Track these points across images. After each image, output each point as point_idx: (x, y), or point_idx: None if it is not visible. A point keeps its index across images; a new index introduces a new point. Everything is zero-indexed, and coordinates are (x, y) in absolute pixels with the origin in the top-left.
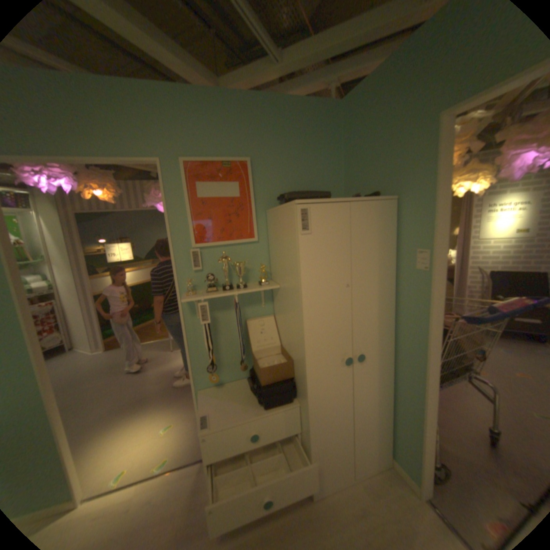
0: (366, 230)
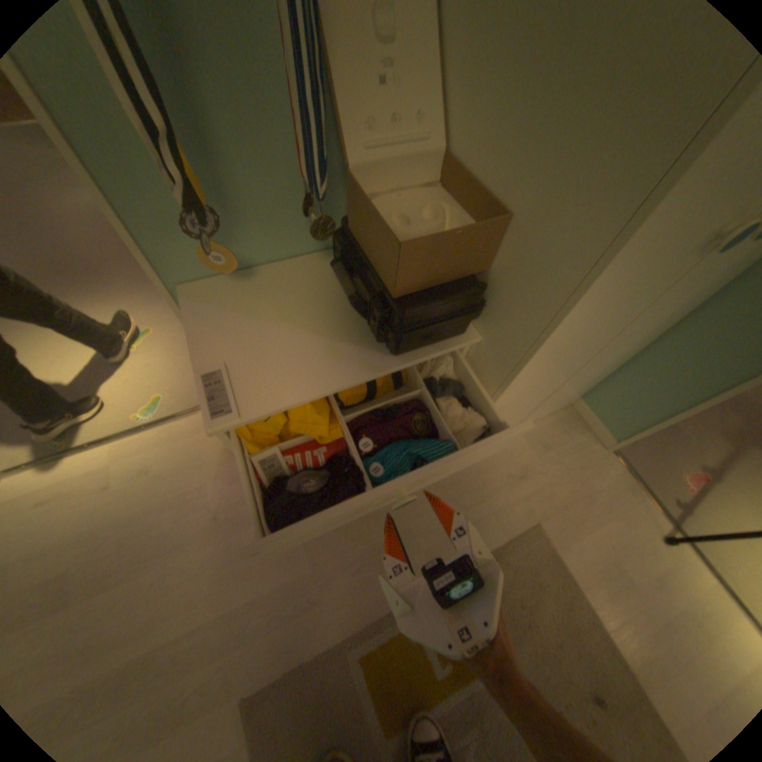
0: None
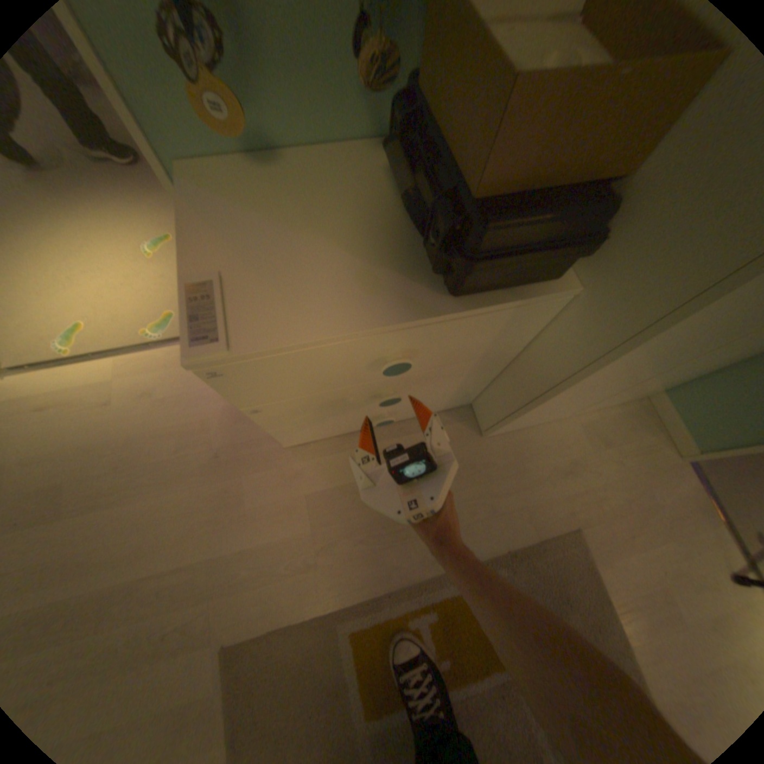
0: None
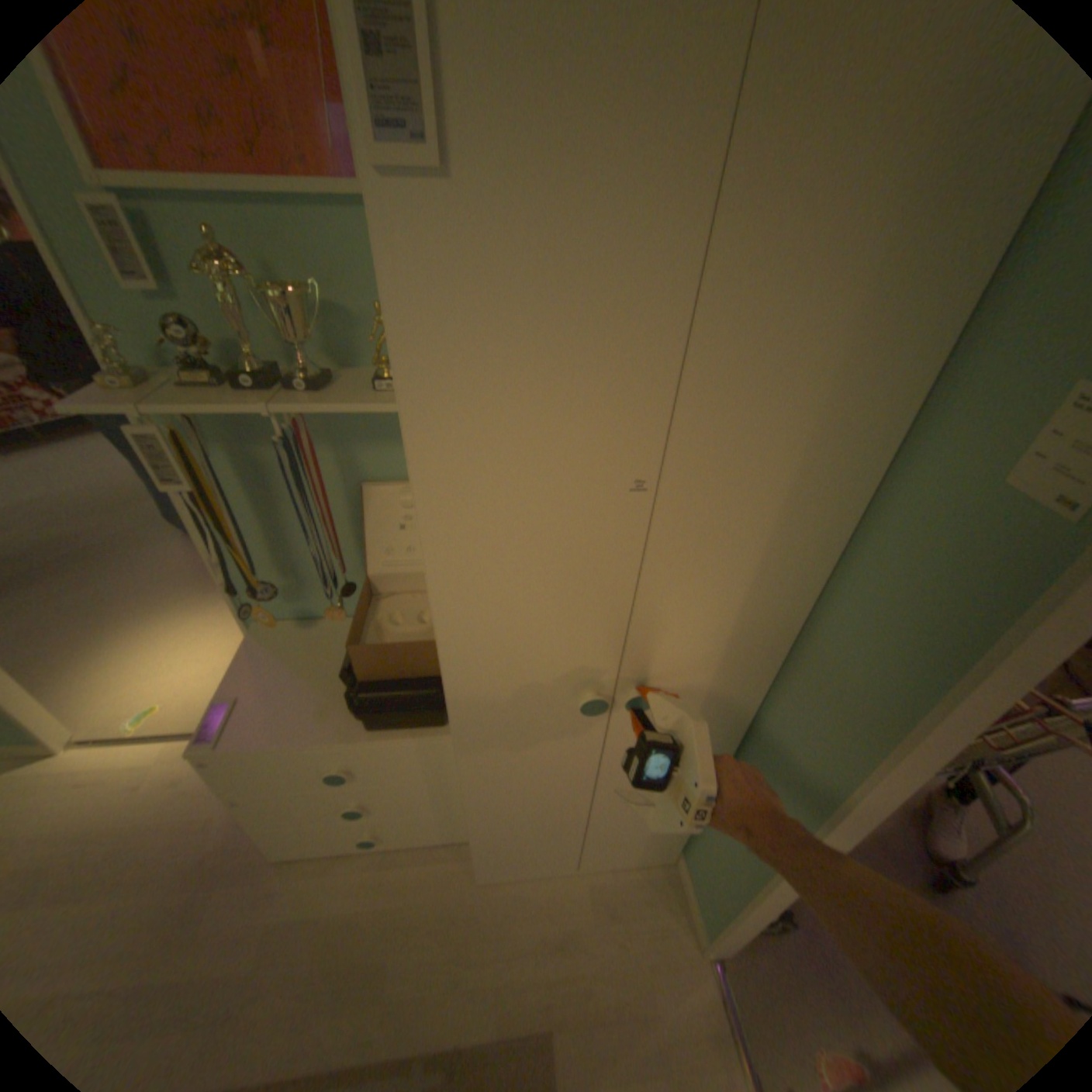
0: (823, 202)
